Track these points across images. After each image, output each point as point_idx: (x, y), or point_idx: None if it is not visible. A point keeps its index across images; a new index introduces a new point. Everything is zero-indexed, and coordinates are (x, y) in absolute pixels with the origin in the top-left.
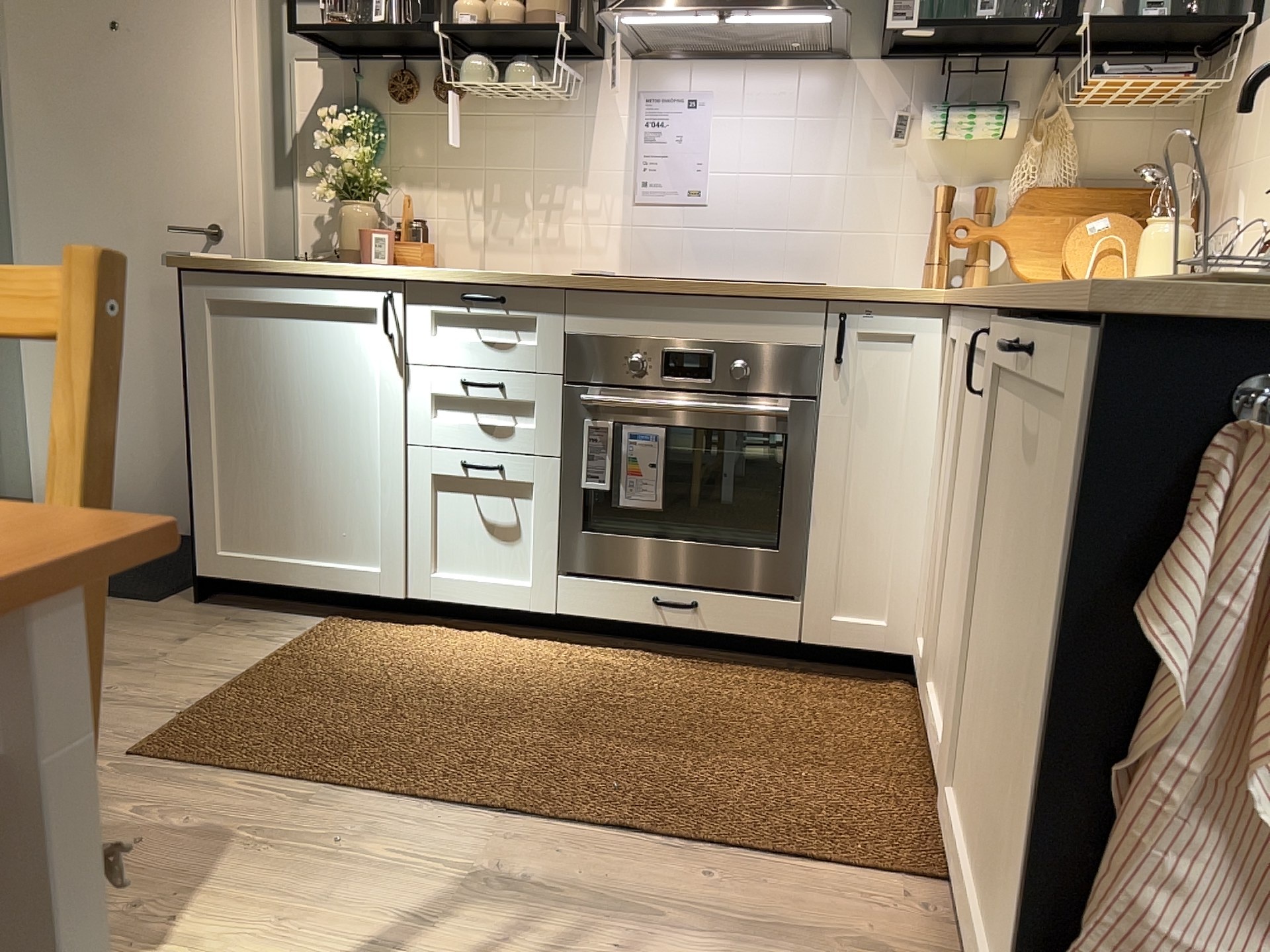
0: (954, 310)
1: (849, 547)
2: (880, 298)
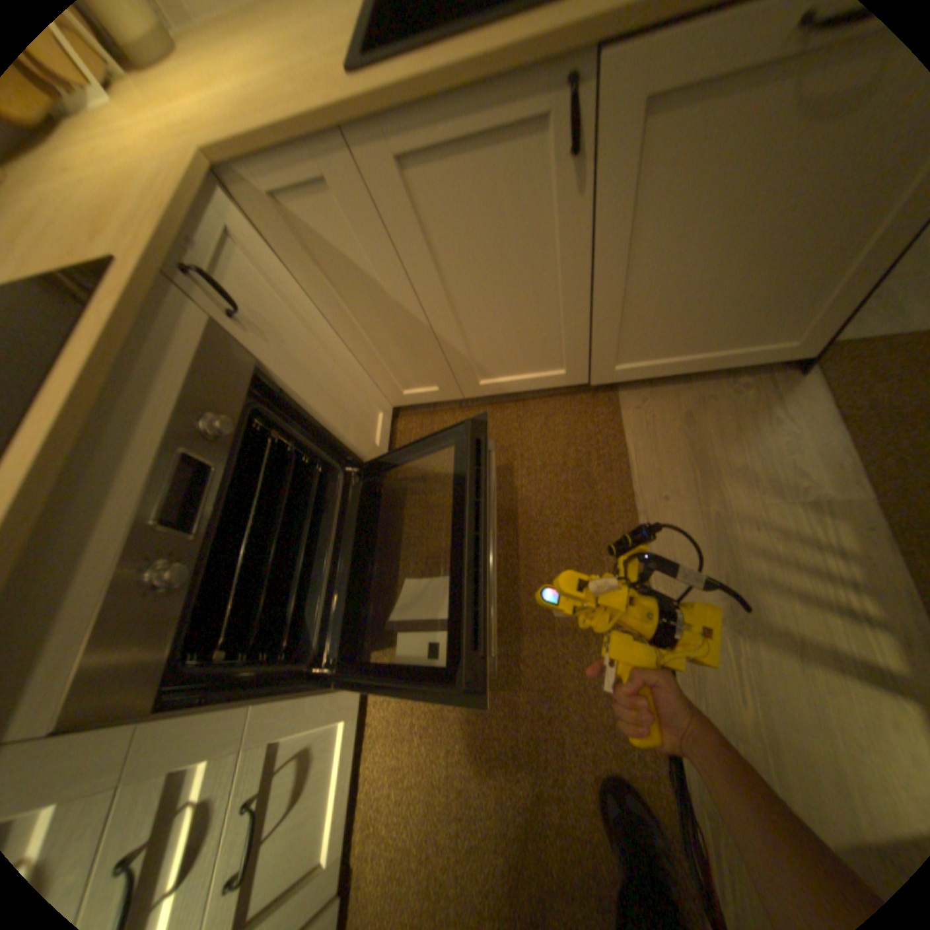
0: (250, 156)
1: (346, 413)
2: (178, 212)
